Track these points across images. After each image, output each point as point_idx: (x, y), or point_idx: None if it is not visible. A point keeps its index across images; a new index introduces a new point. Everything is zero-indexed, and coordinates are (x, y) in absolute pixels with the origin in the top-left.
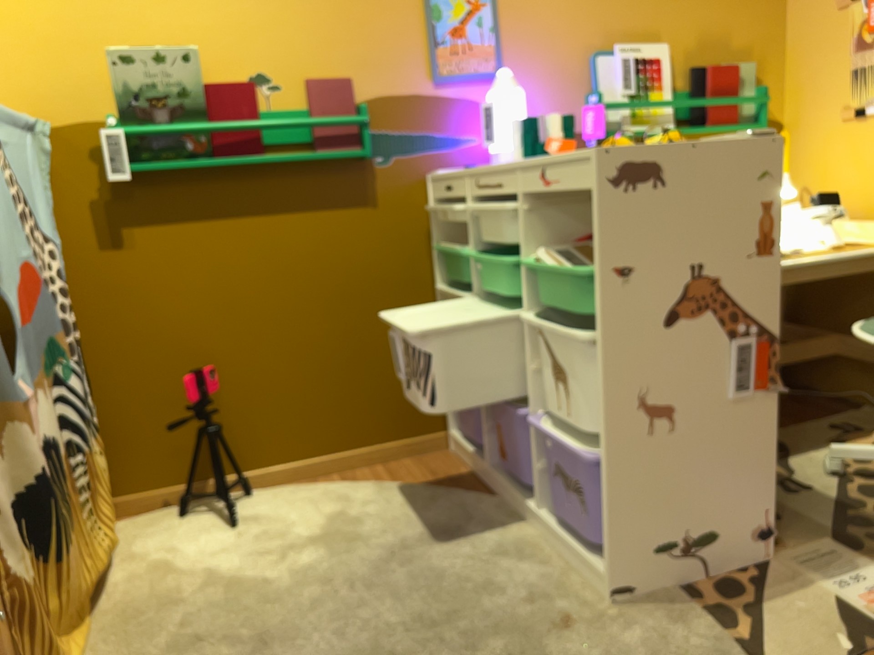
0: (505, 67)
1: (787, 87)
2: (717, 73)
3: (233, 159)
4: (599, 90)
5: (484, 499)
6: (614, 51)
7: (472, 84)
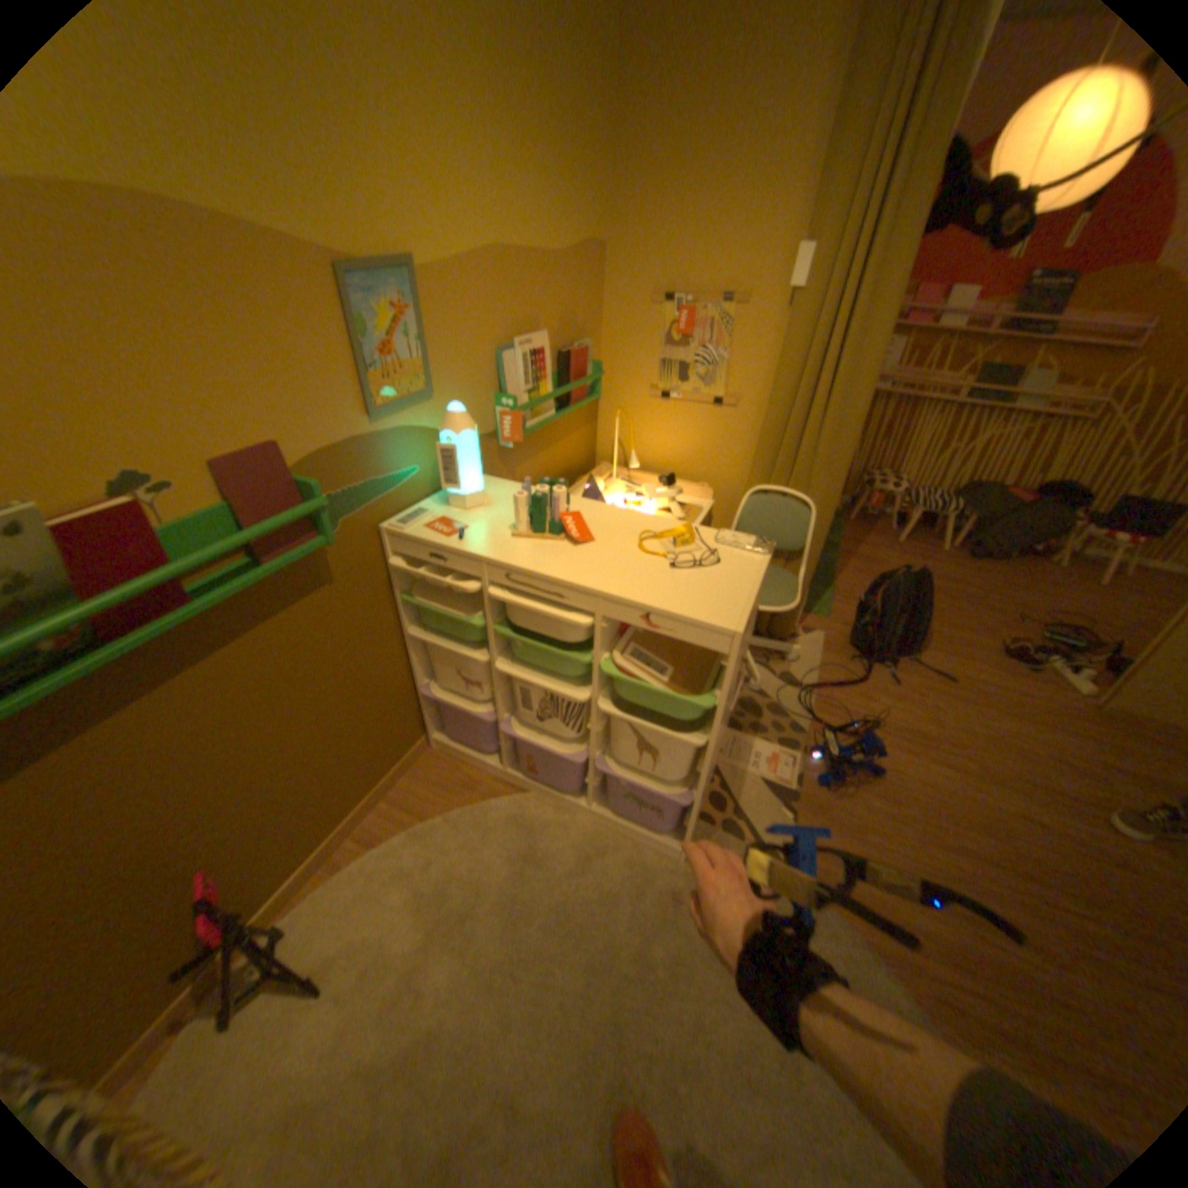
0: (433, 381)
1: (603, 354)
2: (578, 358)
3: (146, 628)
4: (507, 390)
5: (519, 800)
6: (514, 347)
7: (407, 409)
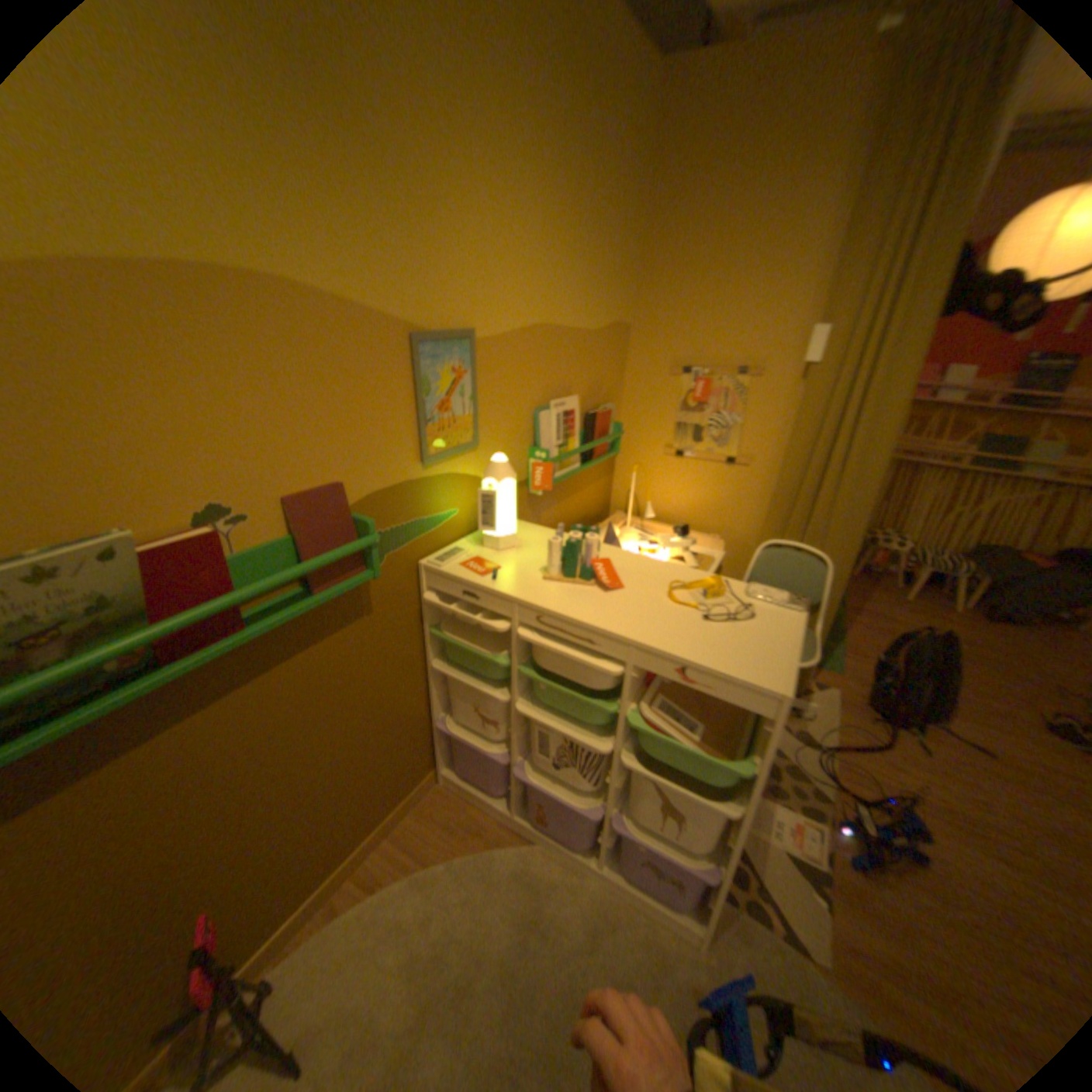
0: (480, 433)
1: (623, 416)
2: (603, 418)
3: (200, 653)
4: (542, 443)
5: (526, 853)
6: (551, 407)
7: (455, 457)
